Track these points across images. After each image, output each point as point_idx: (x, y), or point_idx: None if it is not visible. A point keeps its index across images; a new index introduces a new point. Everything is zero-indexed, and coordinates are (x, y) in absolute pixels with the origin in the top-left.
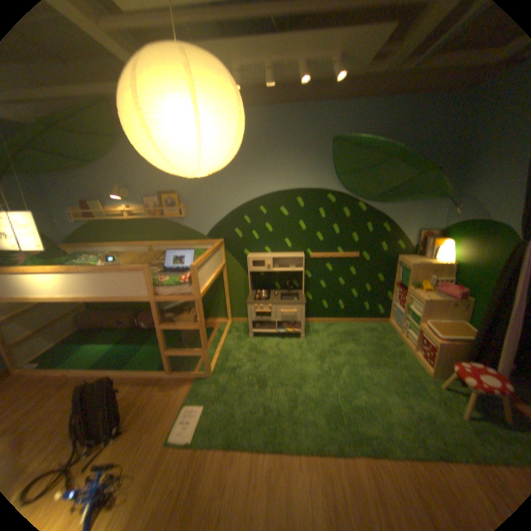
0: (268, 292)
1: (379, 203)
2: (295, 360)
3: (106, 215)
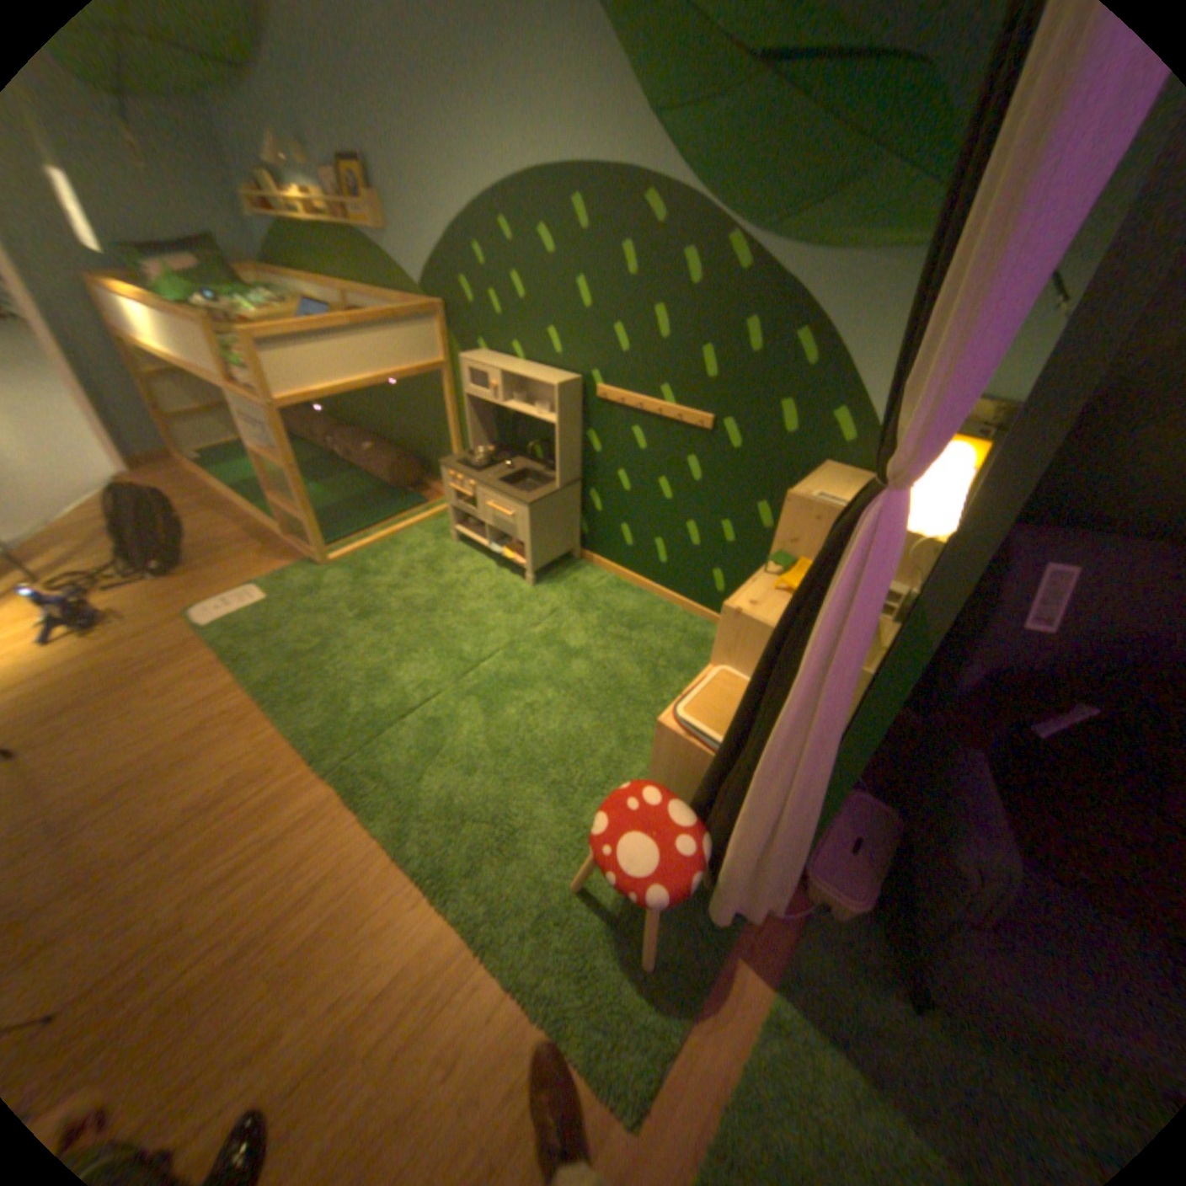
0: (491, 457)
1: (795, 245)
2: (463, 612)
3: (292, 214)
